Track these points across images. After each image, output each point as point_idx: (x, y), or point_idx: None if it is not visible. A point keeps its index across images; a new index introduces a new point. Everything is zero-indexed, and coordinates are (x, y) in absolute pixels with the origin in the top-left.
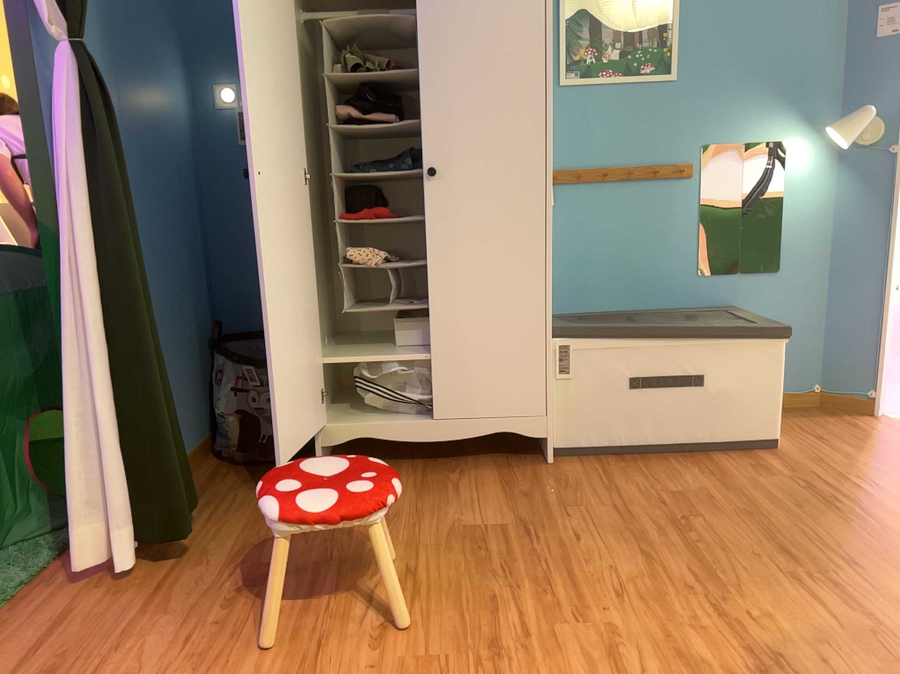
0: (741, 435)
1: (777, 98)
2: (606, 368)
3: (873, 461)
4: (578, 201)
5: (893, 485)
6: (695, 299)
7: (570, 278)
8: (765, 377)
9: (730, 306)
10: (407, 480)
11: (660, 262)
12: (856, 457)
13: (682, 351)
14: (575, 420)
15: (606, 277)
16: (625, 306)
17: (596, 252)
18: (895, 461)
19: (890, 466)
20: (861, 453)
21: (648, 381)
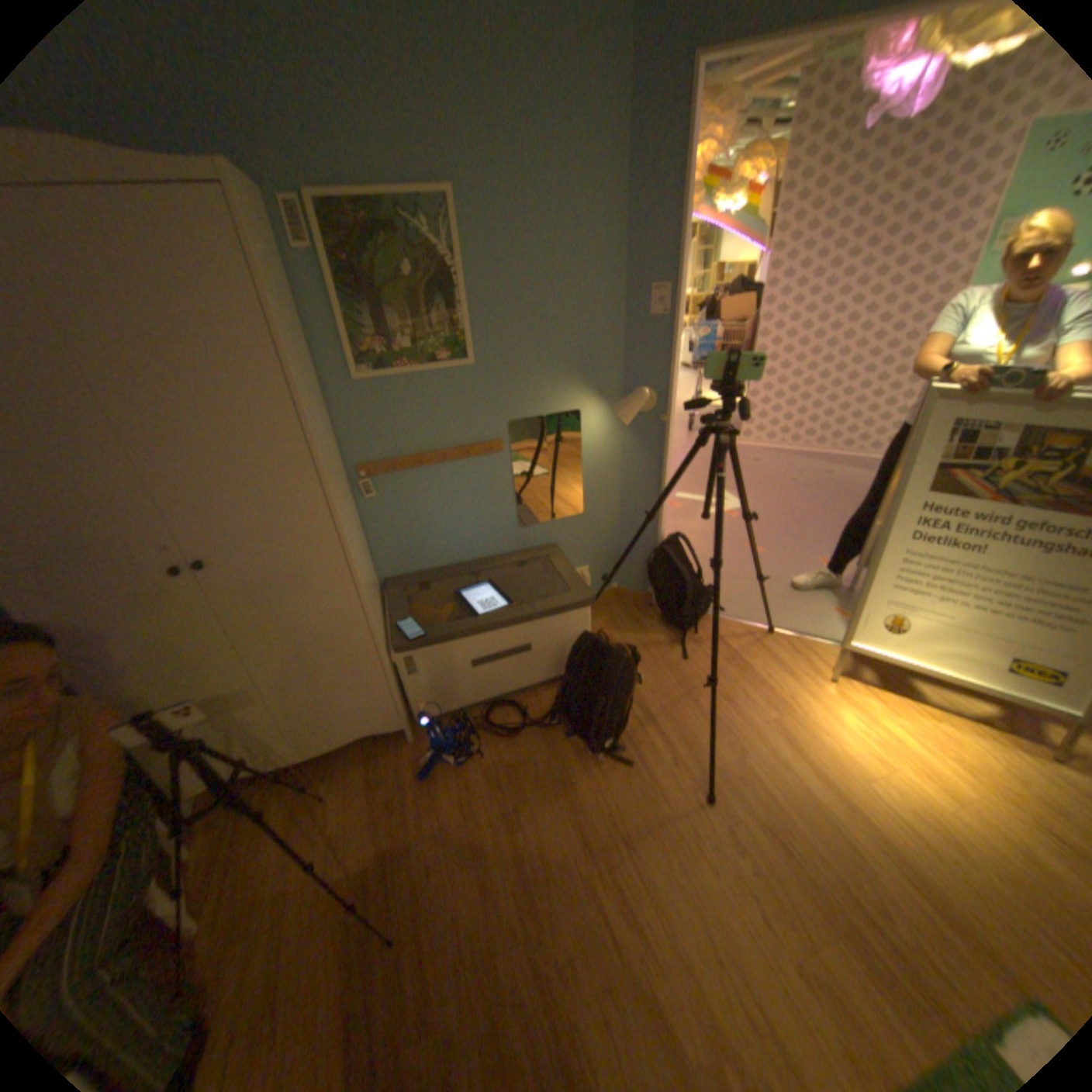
0: (561, 671)
1: (569, 372)
2: (448, 662)
3: (650, 674)
4: (401, 487)
5: (663, 706)
6: (519, 545)
7: (408, 552)
8: (575, 633)
9: (548, 545)
10: (283, 809)
11: (486, 524)
12: (640, 670)
13: (508, 634)
14: (430, 702)
15: (441, 544)
16: (462, 567)
17: (428, 526)
18: (664, 669)
19: (661, 677)
20: (643, 663)
21: (485, 660)
